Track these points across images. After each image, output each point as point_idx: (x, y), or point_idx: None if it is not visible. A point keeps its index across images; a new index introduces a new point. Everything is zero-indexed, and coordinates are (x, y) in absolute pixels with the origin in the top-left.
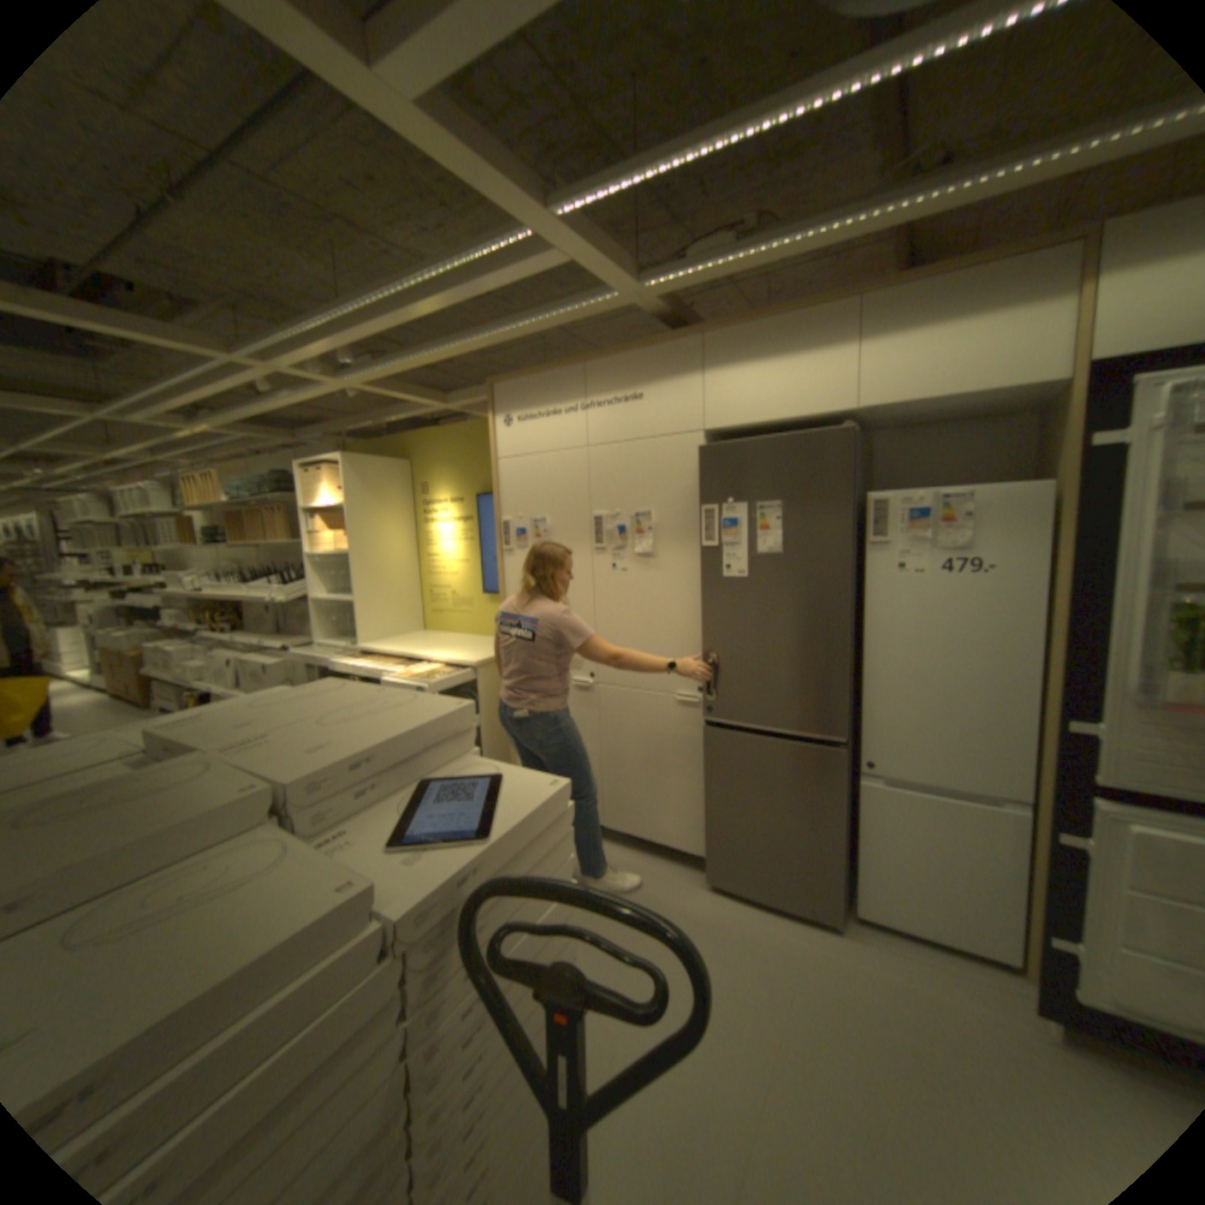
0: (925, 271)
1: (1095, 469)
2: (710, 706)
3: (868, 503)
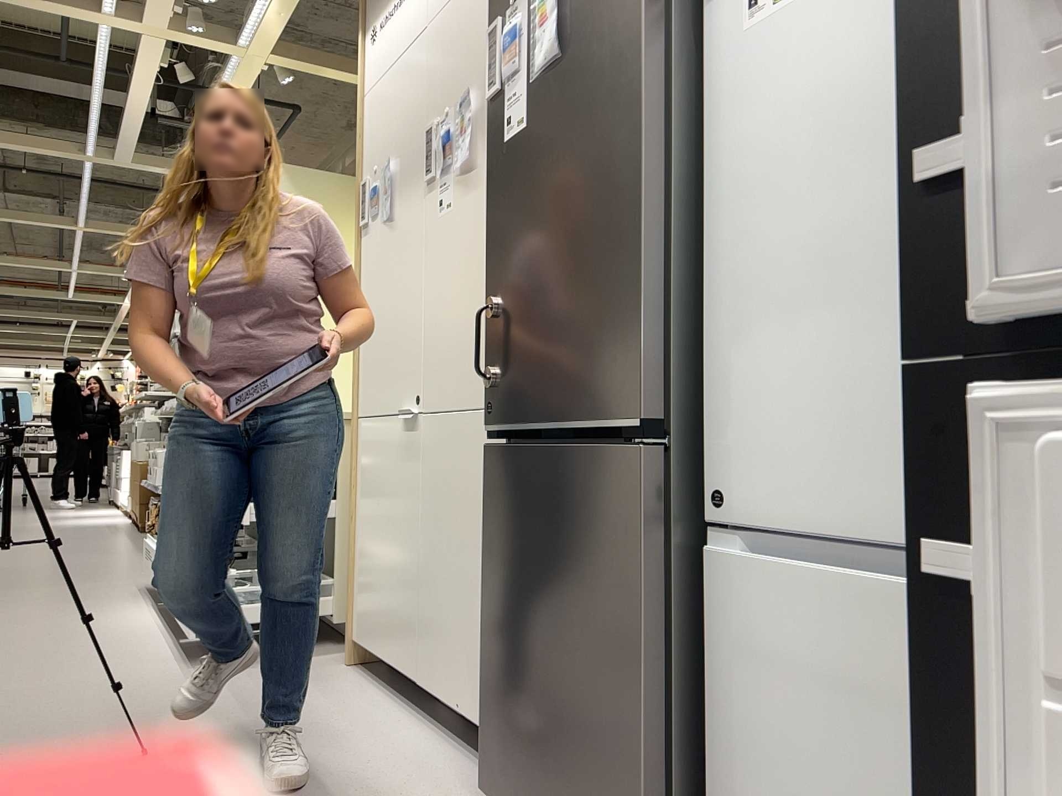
0: None
1: None
2: (490, 402)
3: None
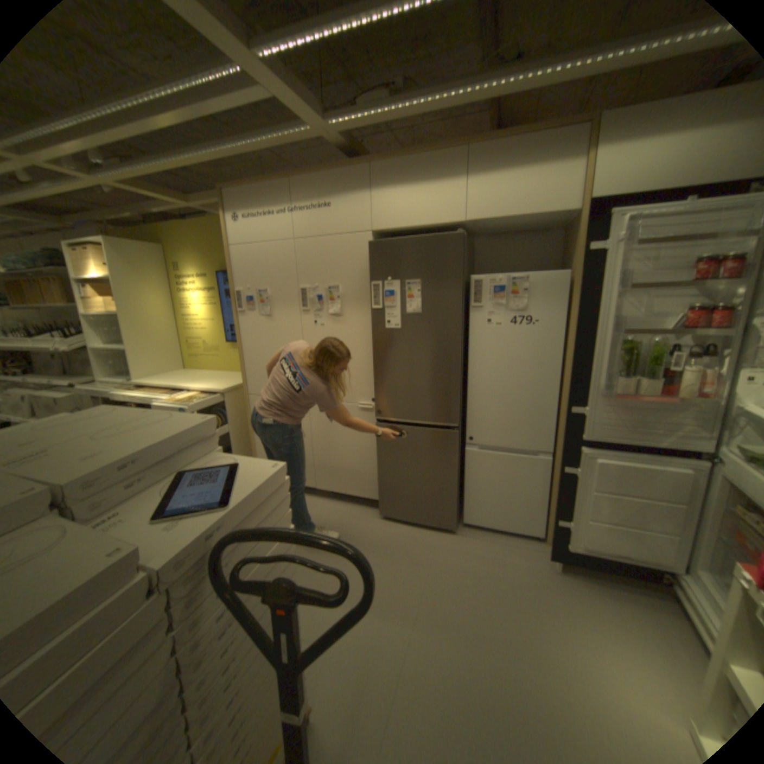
0: (505, 132)
1: (590, 264)
2: (379, 409)
3: (471, 282)
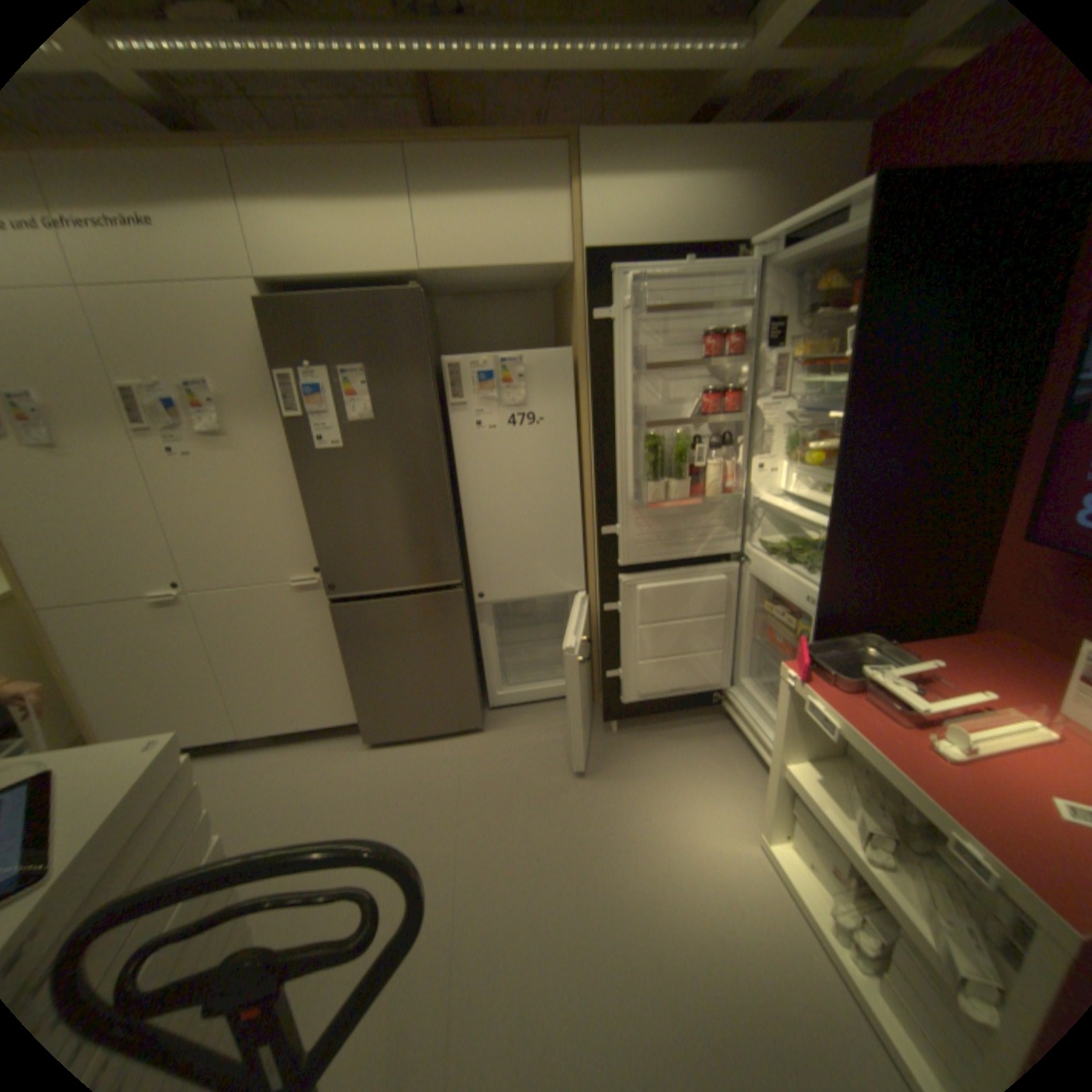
0: (457, 135)
1: (595, 339)
2: (331, 583)
3: (443, 367)
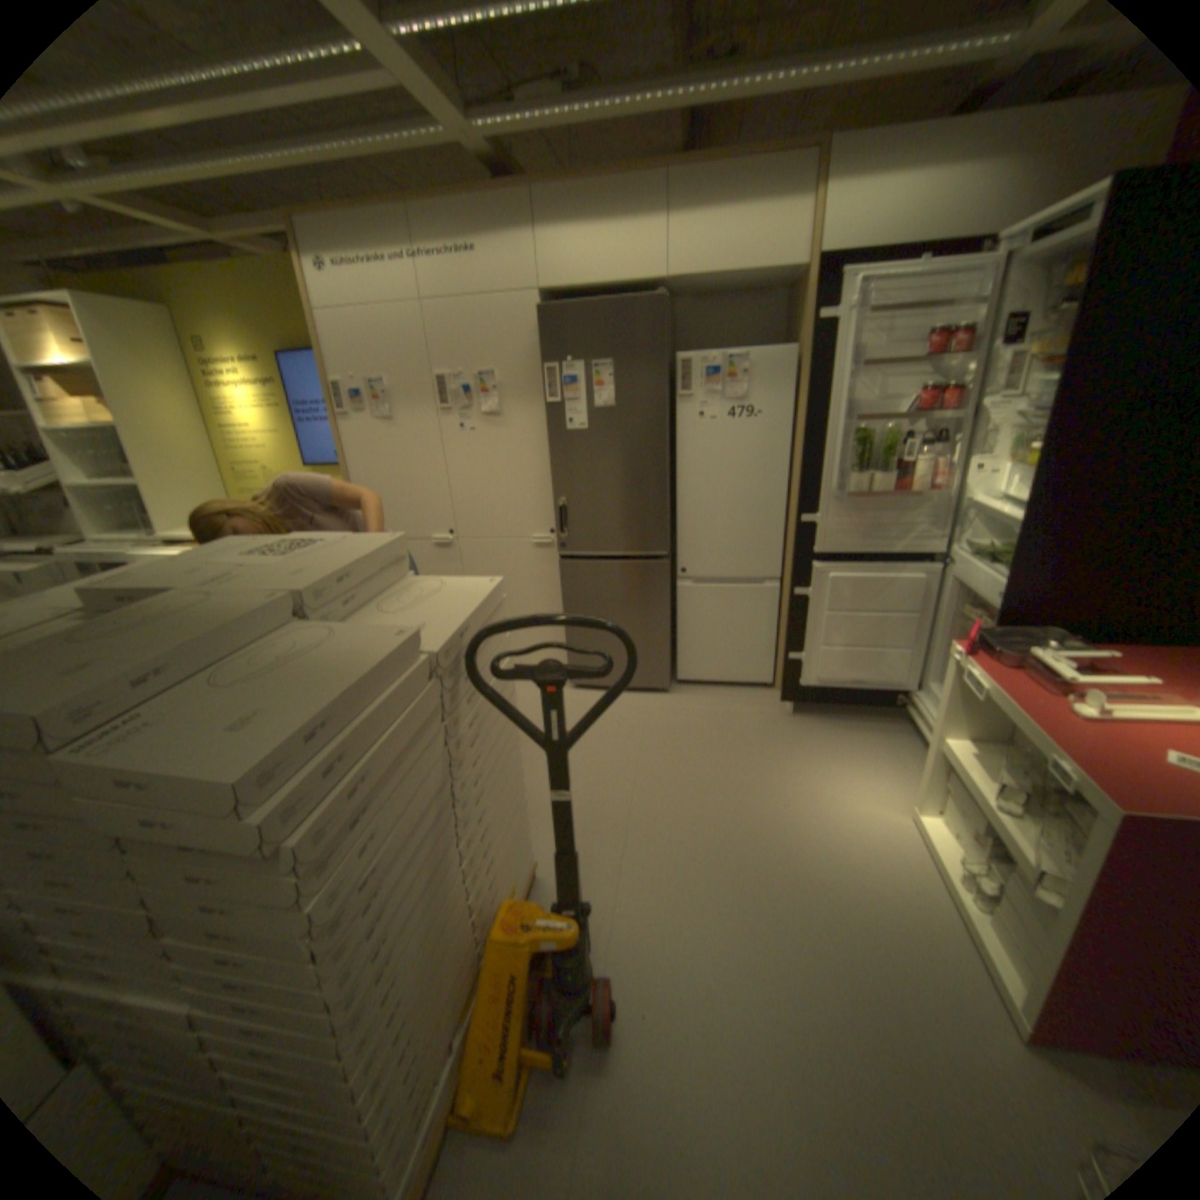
0: (716, 155)
1: (820, 337)
2: (563, 543)
3: (676, 363)
